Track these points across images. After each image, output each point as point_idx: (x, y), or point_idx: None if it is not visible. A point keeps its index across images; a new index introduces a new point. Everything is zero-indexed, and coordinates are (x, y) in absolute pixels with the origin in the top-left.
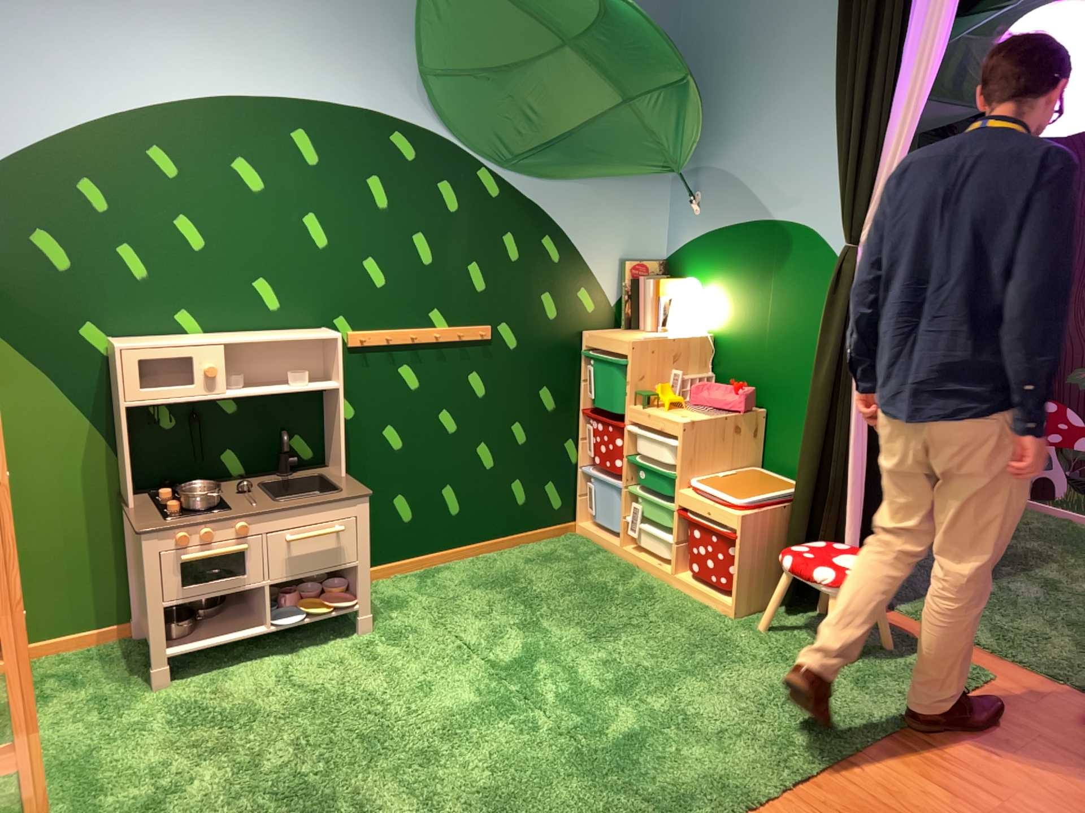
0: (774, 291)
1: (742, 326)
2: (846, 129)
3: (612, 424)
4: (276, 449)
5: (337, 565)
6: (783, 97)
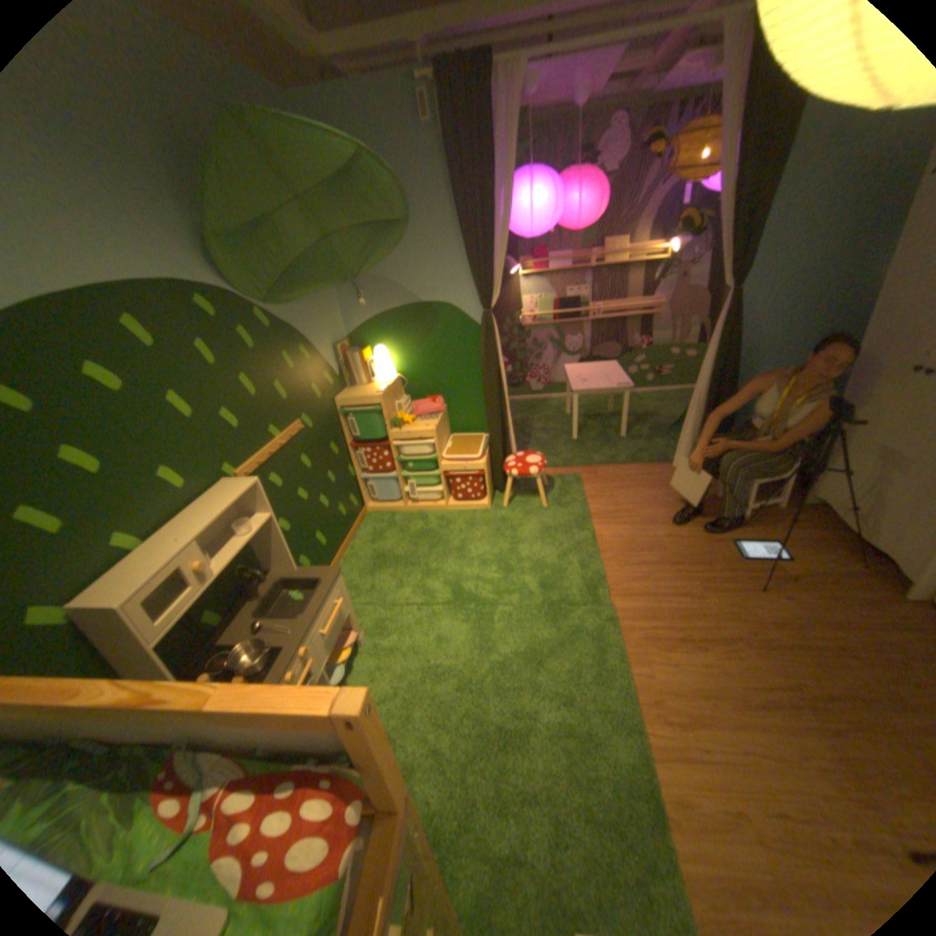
0: (432, 343)
1: (416, 366)
2: (472, 247)
3: (378, 447)
4: (230, 586)
5: (342, 623)
6: (409, 227)
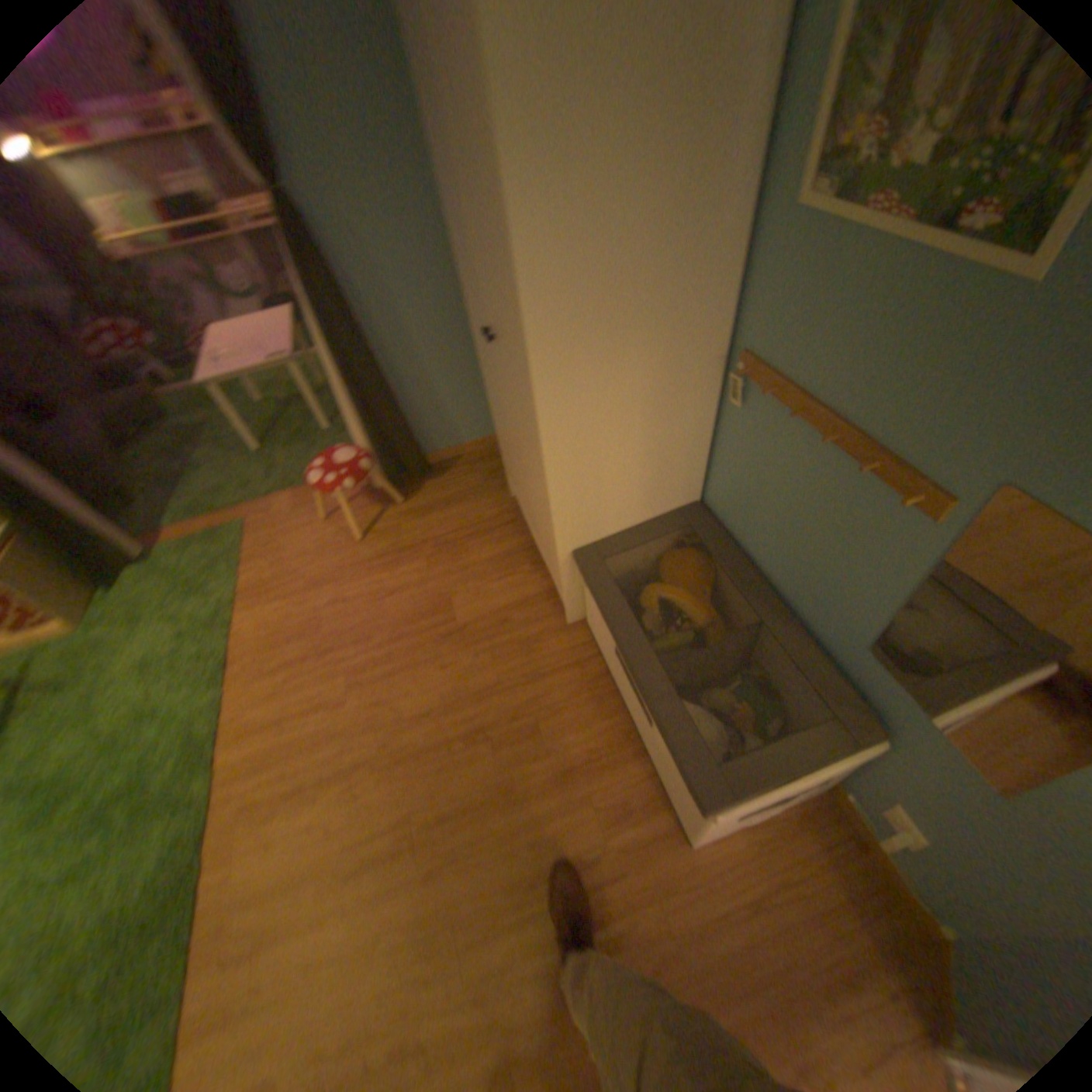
0: None
1: None
2: None
3: None
4: None
5: None
6: None
